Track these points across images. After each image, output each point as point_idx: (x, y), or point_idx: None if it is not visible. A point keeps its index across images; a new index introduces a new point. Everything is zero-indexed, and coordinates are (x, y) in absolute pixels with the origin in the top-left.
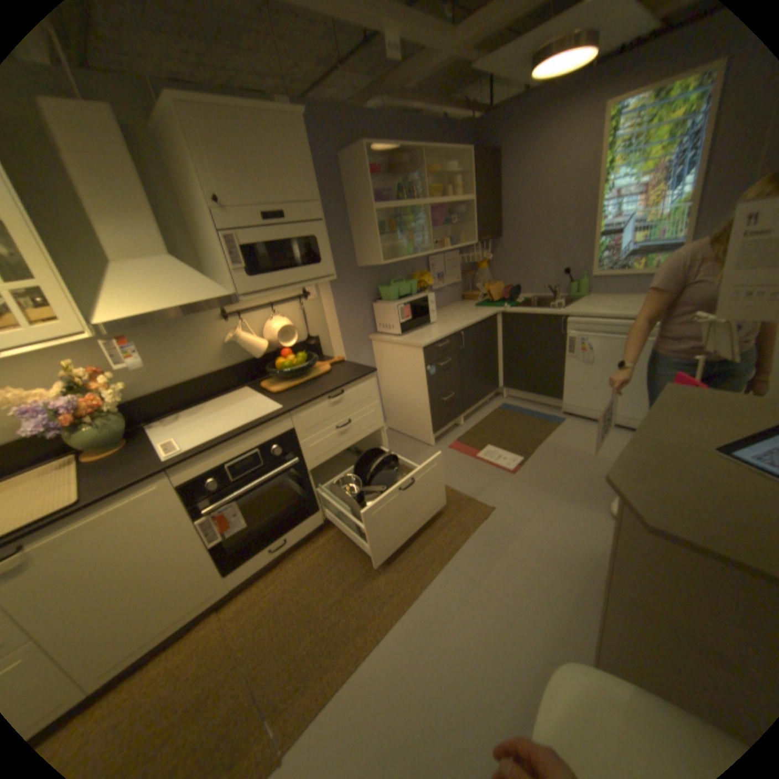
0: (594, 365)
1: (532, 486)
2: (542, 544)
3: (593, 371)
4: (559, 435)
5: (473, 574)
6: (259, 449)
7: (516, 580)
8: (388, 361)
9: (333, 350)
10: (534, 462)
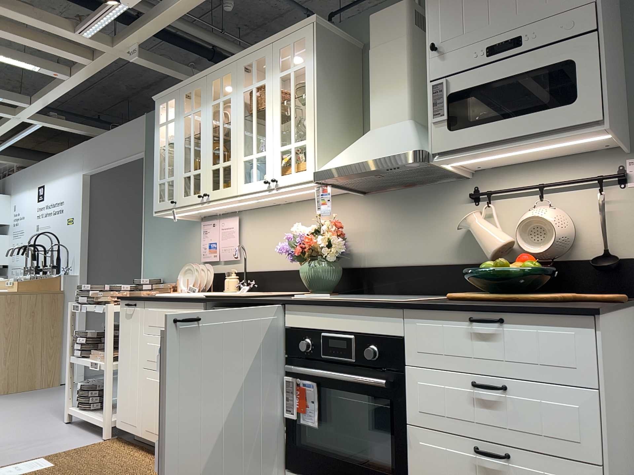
0: None
1: None
2: None
3: None
4: None
5: None
6: (356, 339)
7: None
8: None
9: None
10: None
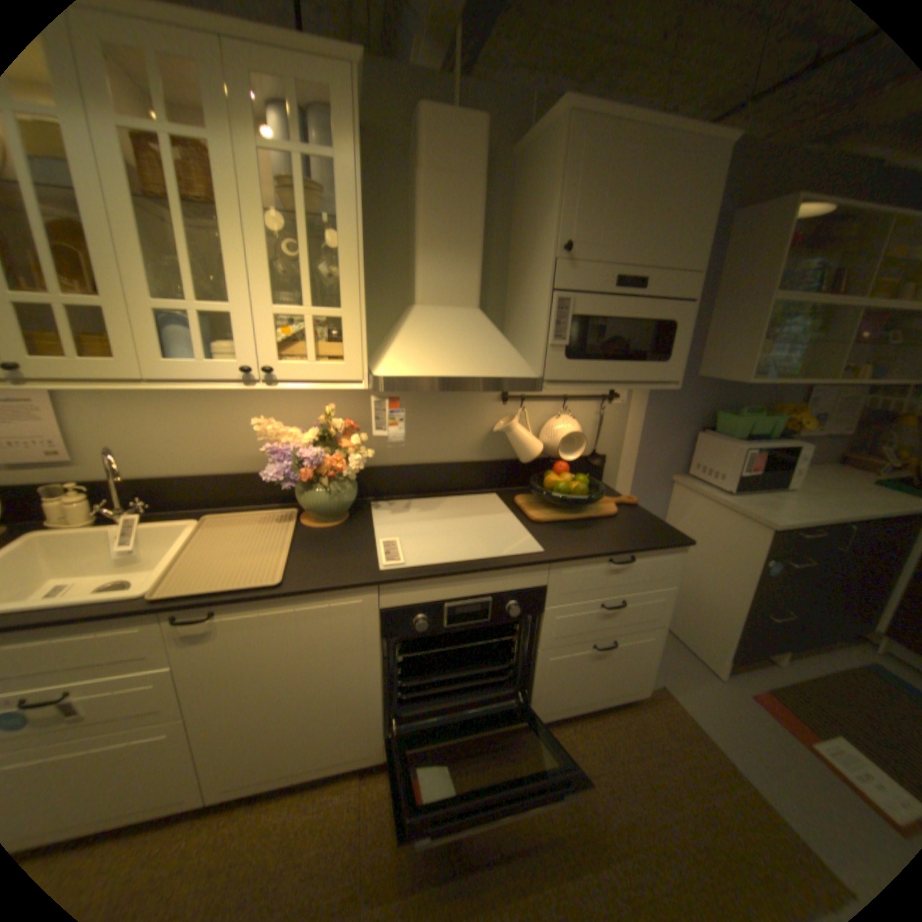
0: None
1: None
2: None
3: None
4: None
5: None
6: (493, 599)
7: None
8: (693, 521)
9: (617, 479)
10: None
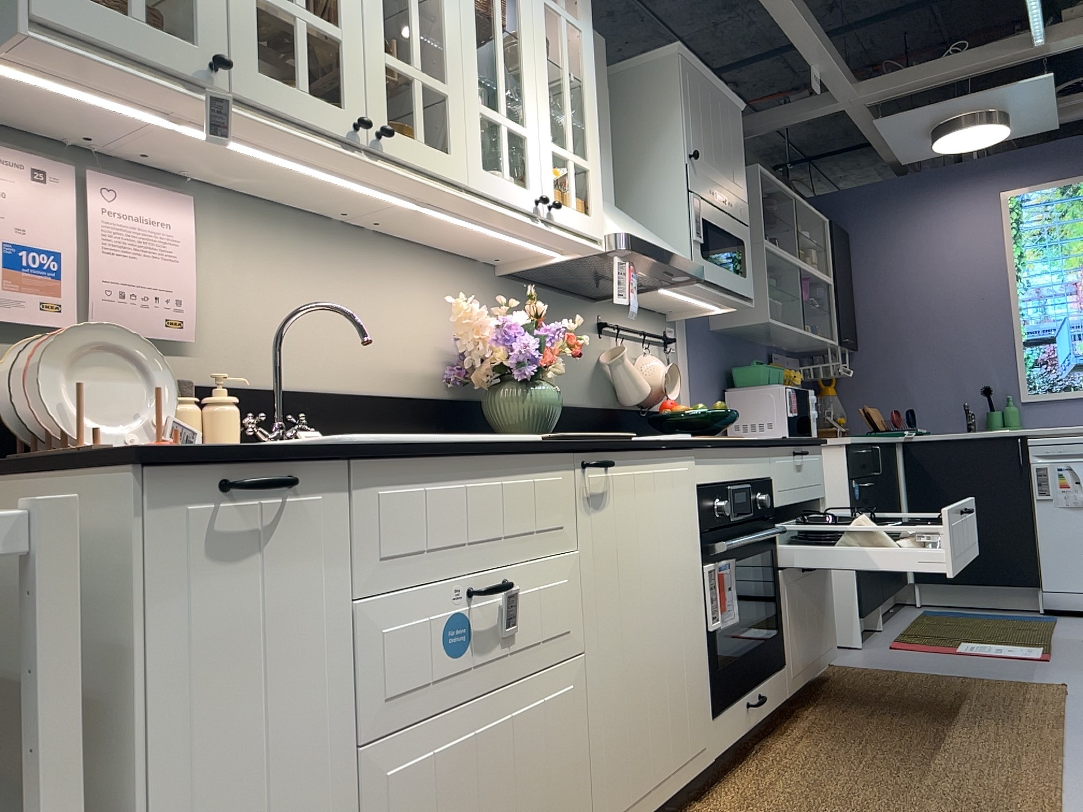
0: None
1: None
2: None
3: None
4: (1067, 628)
5: None
6: (750, 486)
7: None
8: None
9: None
10: (1064, 648)
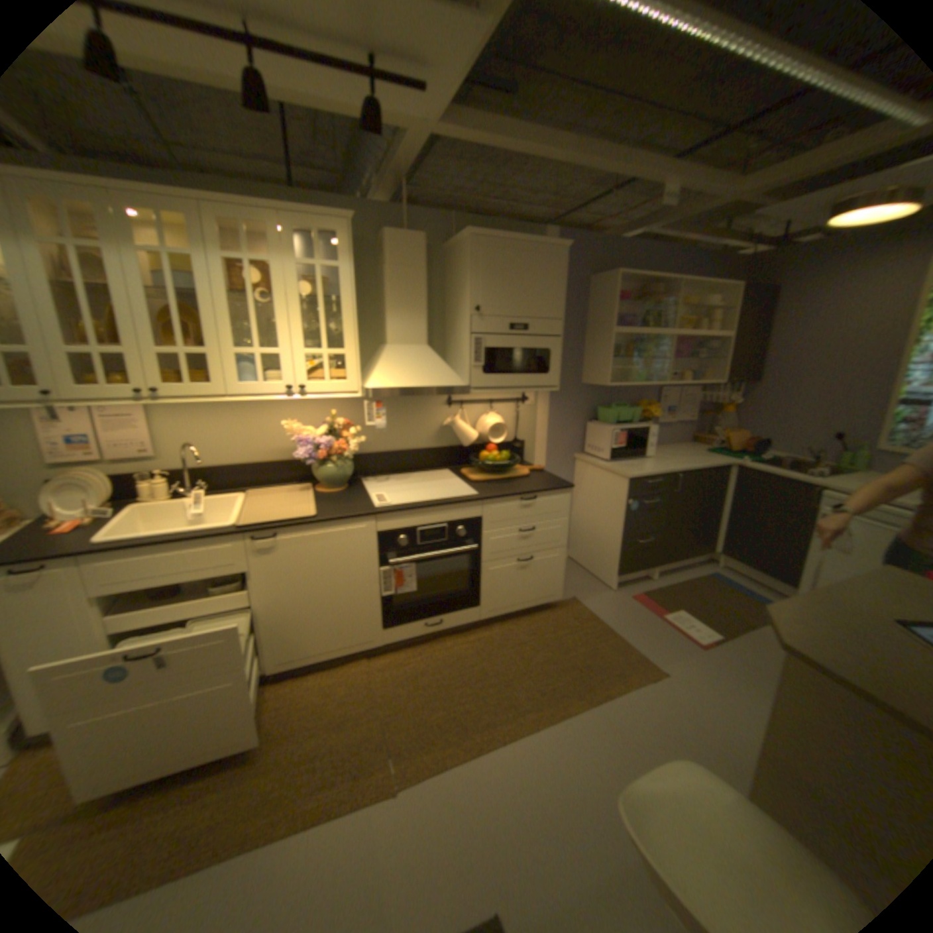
0: (852, 557)
1: (726, 671)
2: (718, 732)
3: (850, 564)
4: None
5: (625, 728)
6: (449, 525)
7: (673, 753)
8: (589, 484)
9: (535, 458)
10: (738, 647)
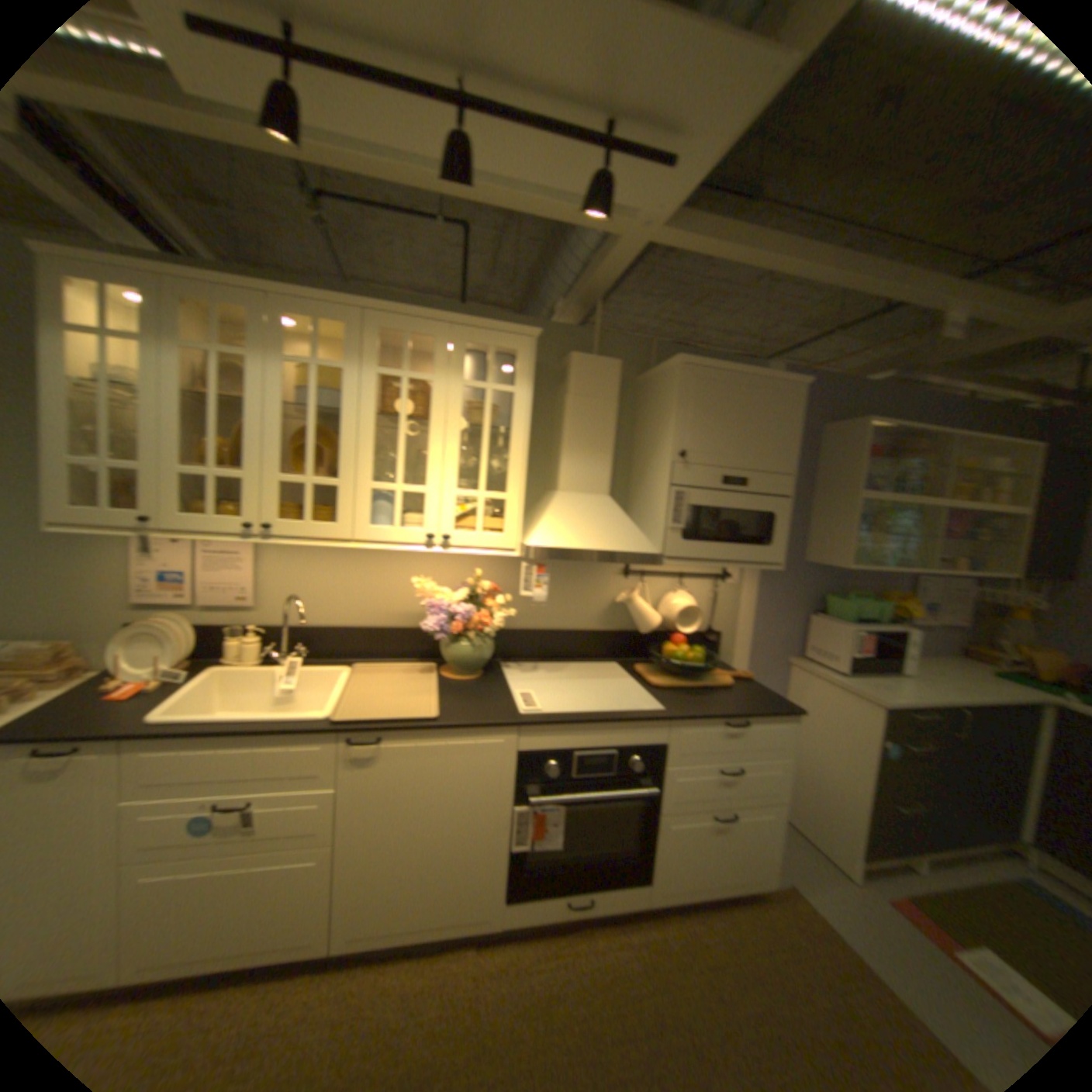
0: None
1: None
2: None
3: None
4: None
5: None
6: (617, 752)
7: None
8: (811, 705)
9: (733, 657)
10: None
